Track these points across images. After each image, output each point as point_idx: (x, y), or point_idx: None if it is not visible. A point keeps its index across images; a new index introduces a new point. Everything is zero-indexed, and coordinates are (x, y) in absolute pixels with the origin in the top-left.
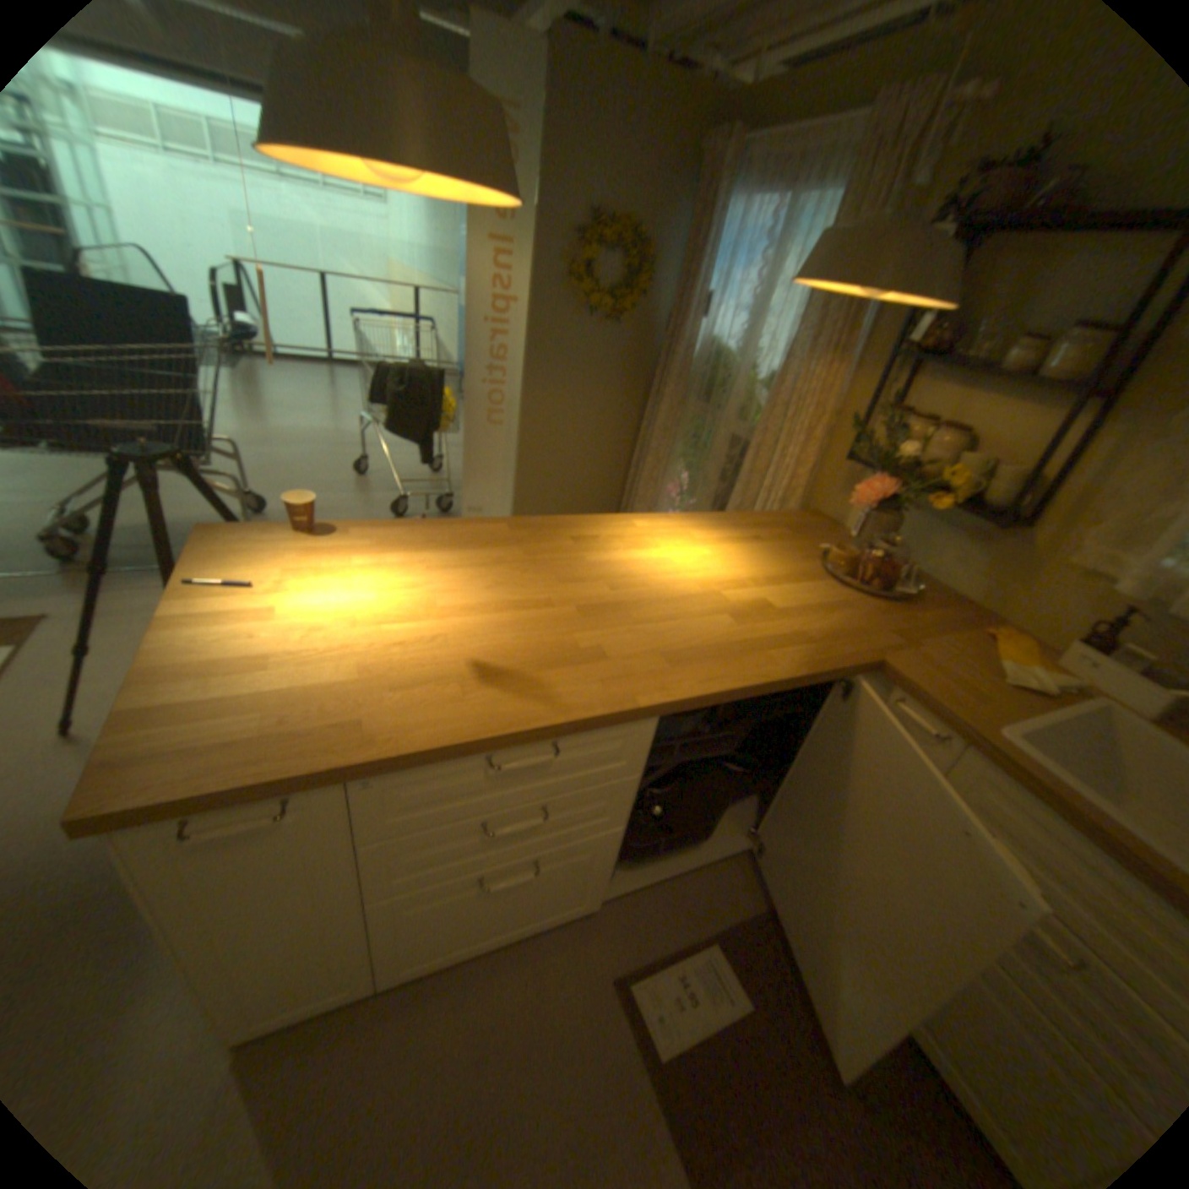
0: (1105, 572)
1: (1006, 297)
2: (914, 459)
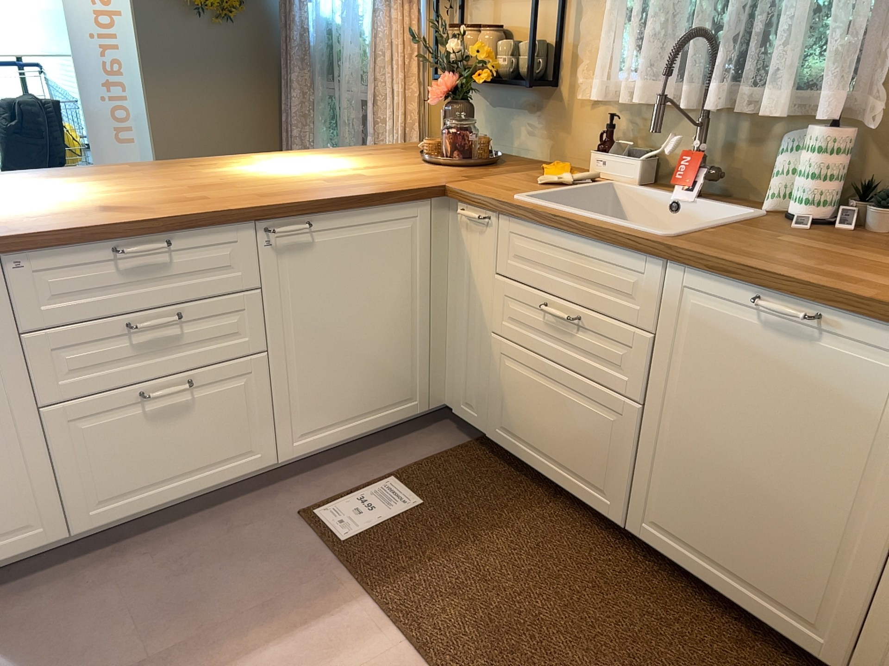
0: (595, 102)
1: None
2: (460, 57)
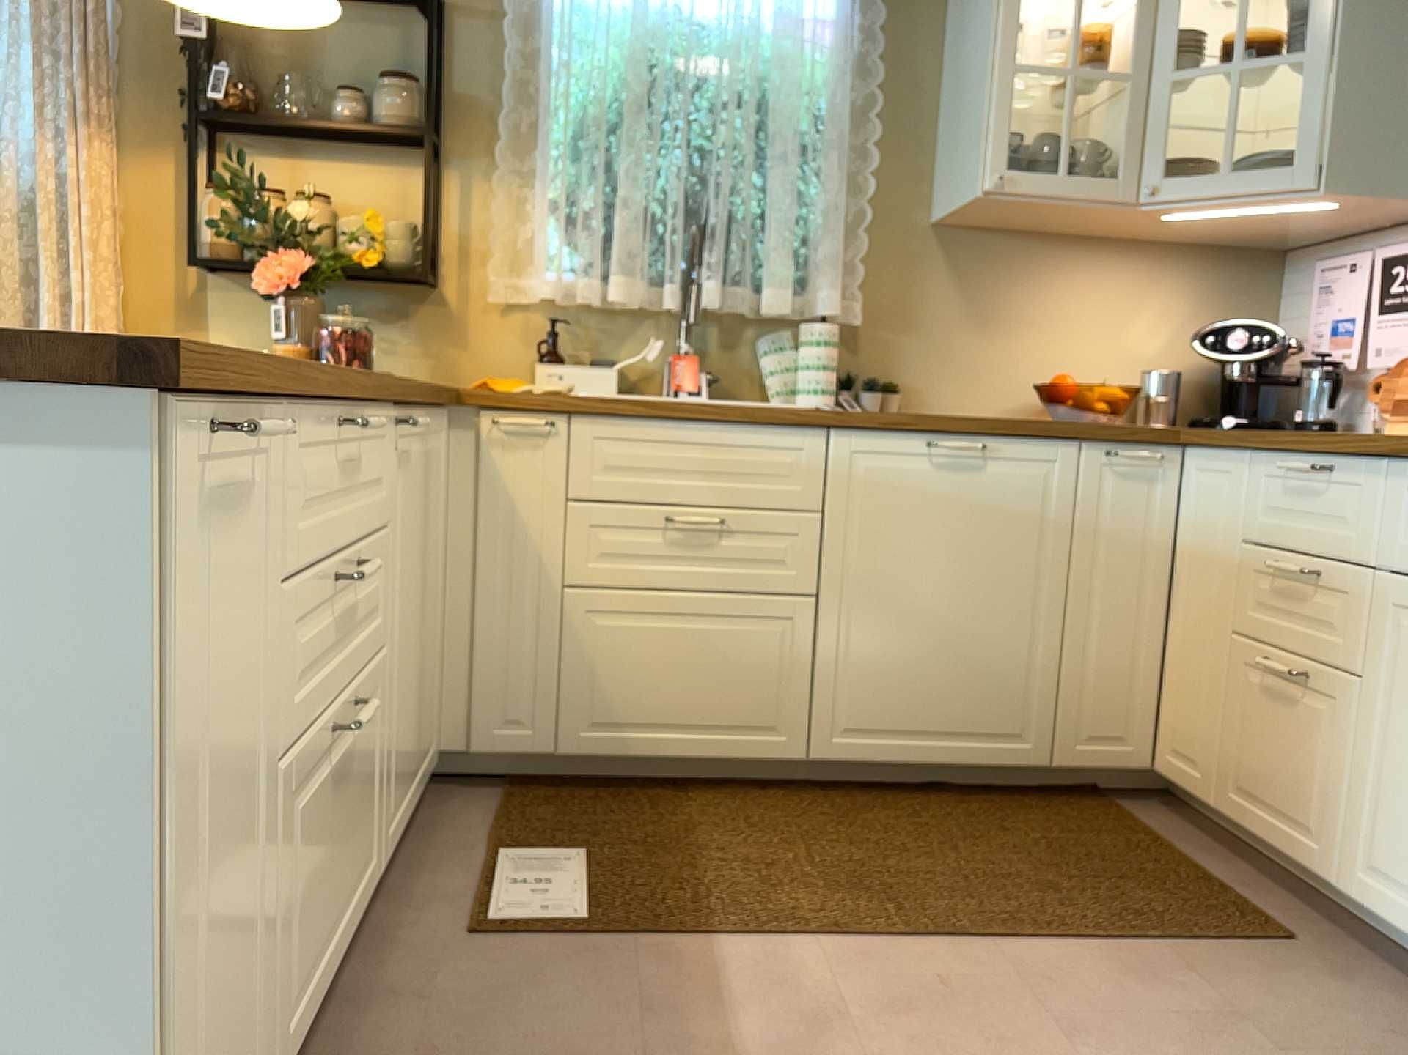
0: (513, 304)
1: (286, 62)
2: (304, 228)
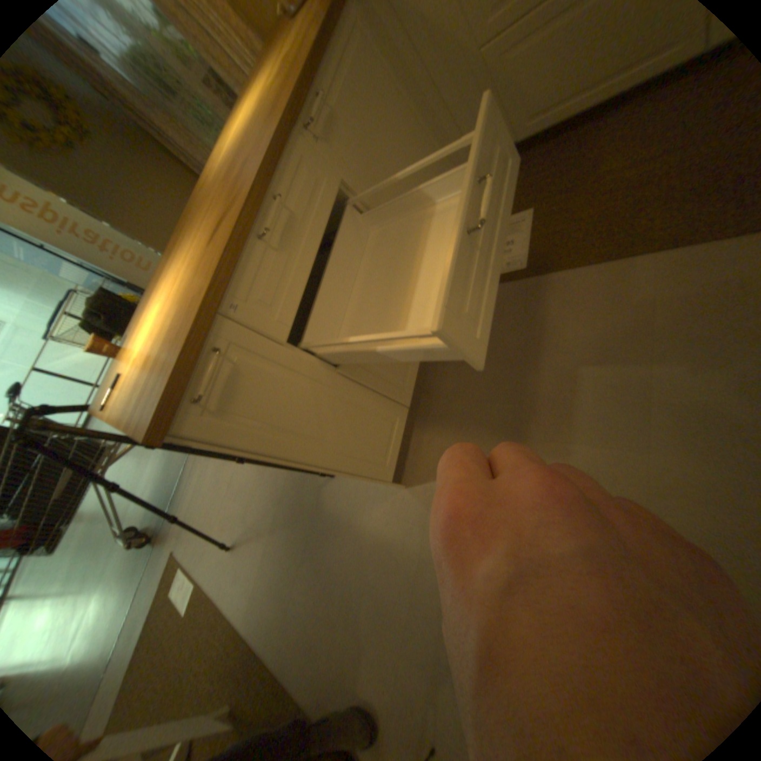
0: None
1: None
2: None
